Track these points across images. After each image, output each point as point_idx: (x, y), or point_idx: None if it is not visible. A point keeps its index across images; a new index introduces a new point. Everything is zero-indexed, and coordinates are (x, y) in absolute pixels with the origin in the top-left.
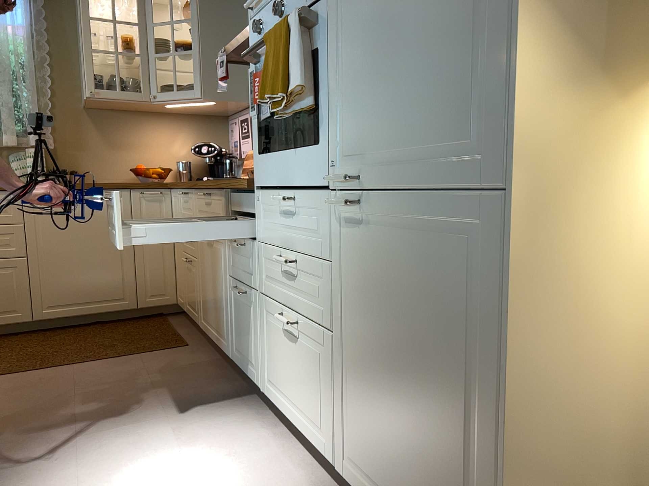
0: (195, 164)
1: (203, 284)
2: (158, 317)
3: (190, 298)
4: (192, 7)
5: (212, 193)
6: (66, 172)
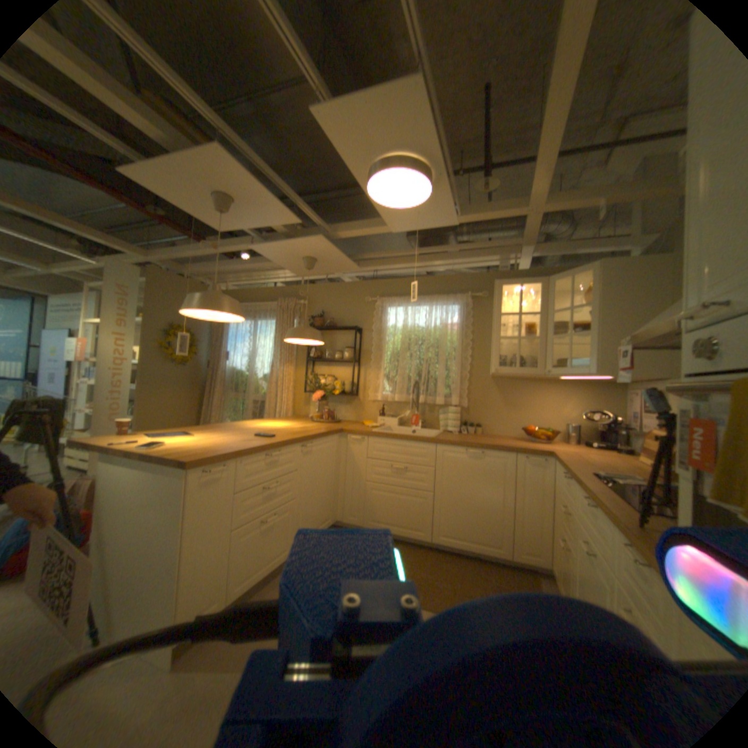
0: (586, 427)
1: (579, 594)
2: (532, 576)
3: (565, 587)
4: (594, 292)
5: (599, 510)
6: (473, 425)
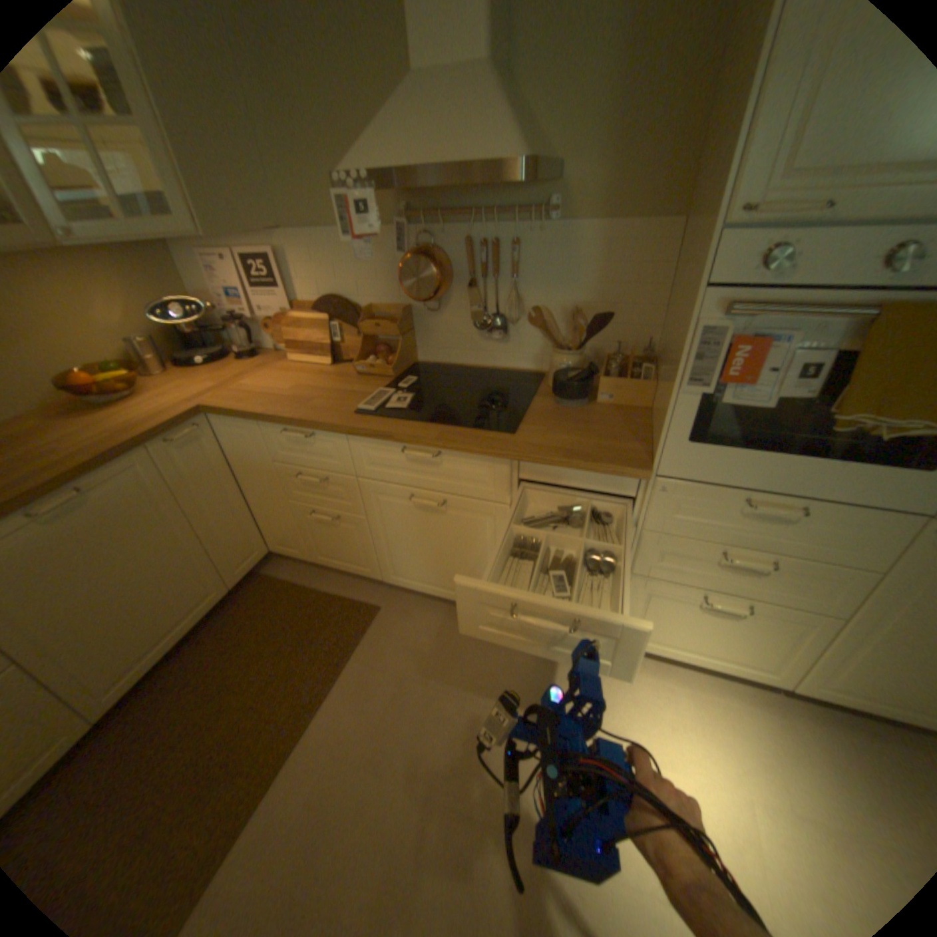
0: (147, 334)
1: (396, 544)
2: (250, 579)
3: (335, 552)
4: None
5: (448, 453)
6: None
